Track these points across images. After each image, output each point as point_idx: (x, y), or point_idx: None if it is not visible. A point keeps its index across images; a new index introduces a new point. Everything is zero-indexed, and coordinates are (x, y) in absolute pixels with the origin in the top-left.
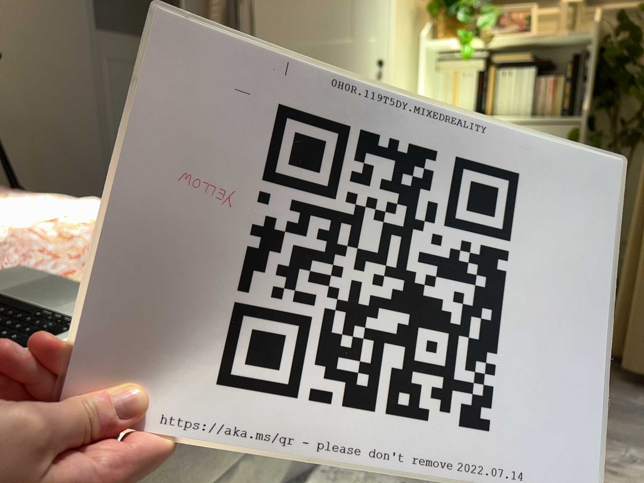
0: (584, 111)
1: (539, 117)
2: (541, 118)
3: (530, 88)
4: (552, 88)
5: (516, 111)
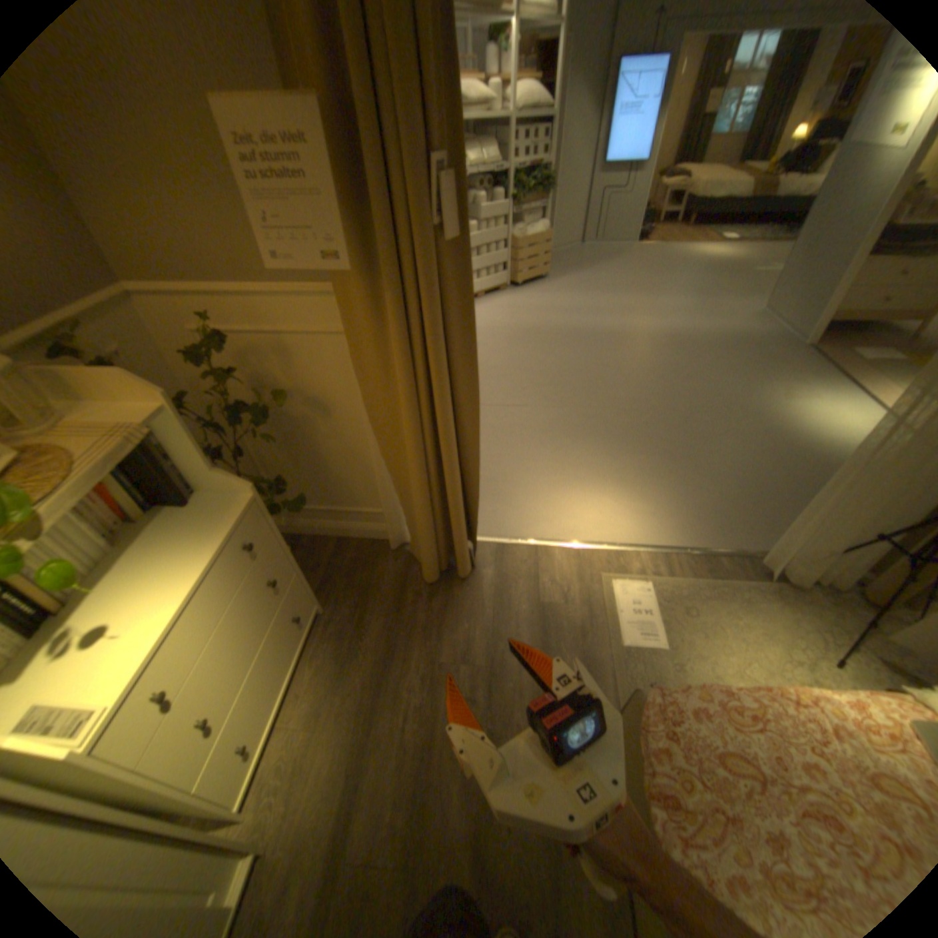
0: (190, 488)
1: (117, 538)
2: (135, 536)
3: (77, 523)
4: (93, 496)
5: (88, 562)
